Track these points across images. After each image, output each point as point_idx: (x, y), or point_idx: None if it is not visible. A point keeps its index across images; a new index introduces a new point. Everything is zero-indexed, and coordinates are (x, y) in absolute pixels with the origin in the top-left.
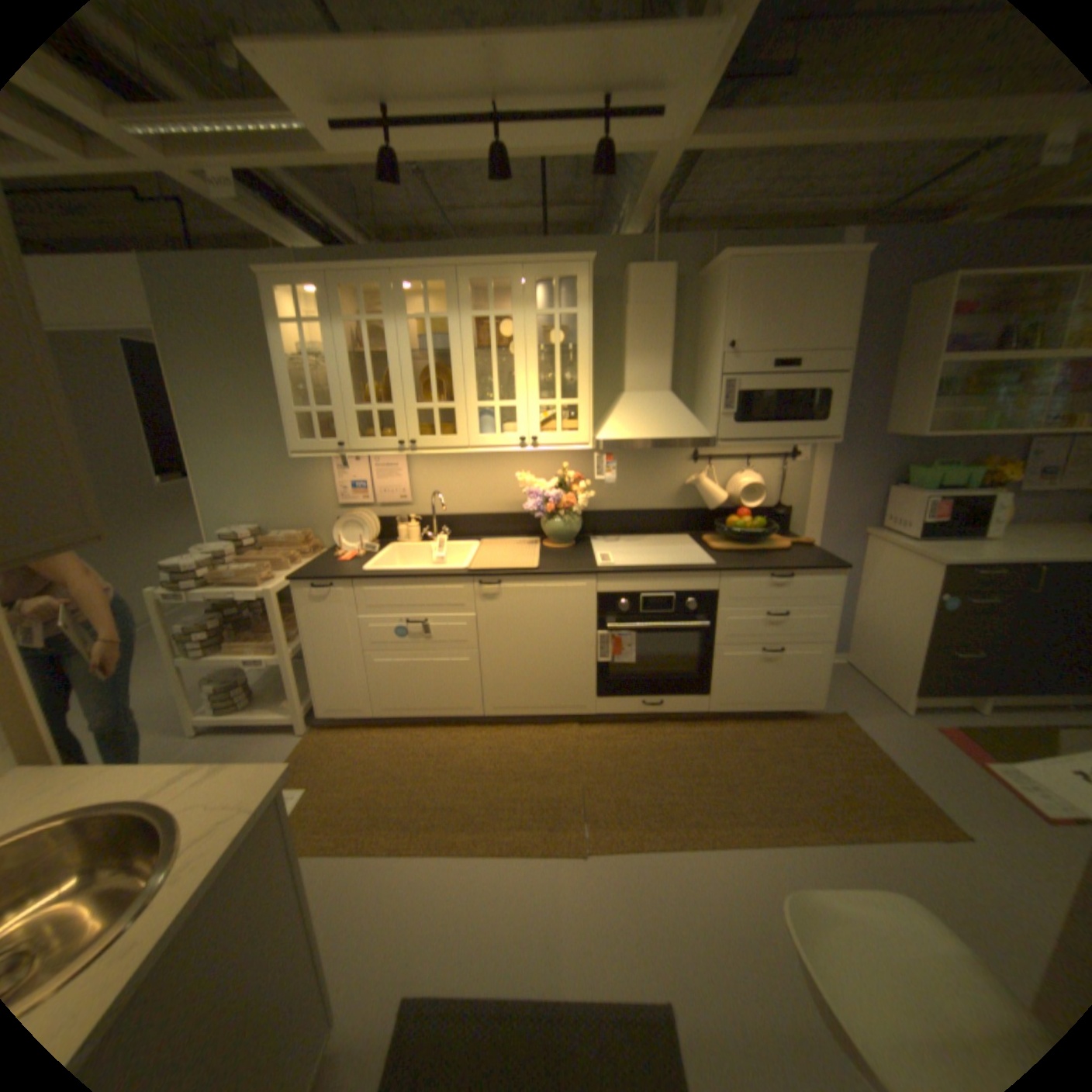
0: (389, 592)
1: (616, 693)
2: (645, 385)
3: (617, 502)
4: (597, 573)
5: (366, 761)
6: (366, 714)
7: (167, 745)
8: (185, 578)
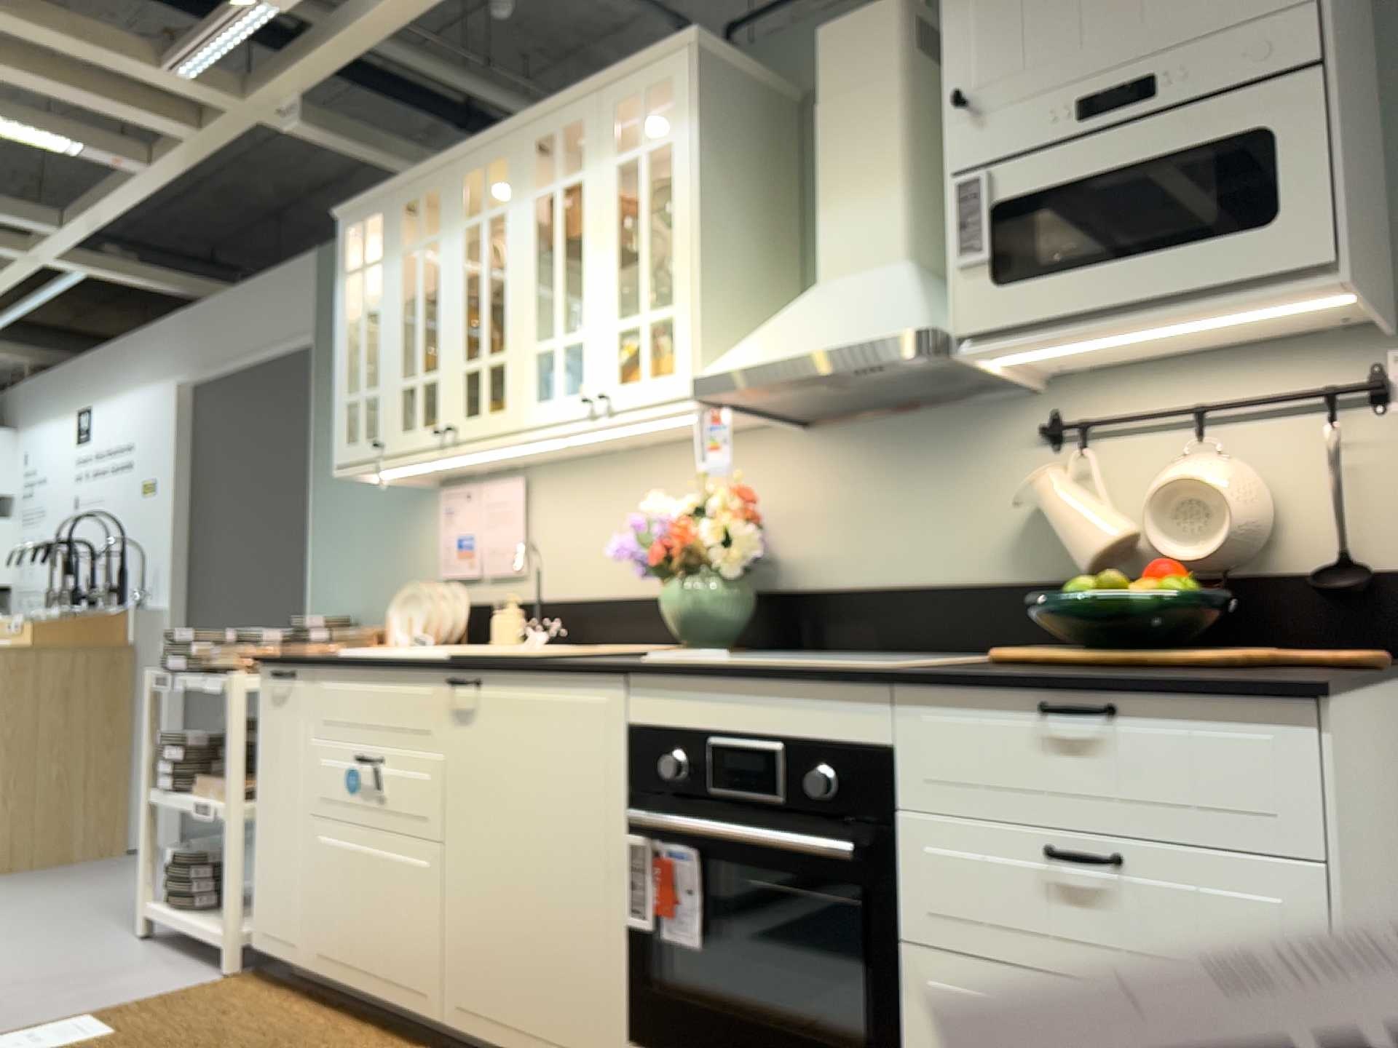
0: (345, 694)
1: (668, 1045)
2: (851, 258)
3: (870, 565)
4: (620, 668)
5: (225, 1035)
6: (297, 958)
7: (109, 938)
8: (182, 655)
